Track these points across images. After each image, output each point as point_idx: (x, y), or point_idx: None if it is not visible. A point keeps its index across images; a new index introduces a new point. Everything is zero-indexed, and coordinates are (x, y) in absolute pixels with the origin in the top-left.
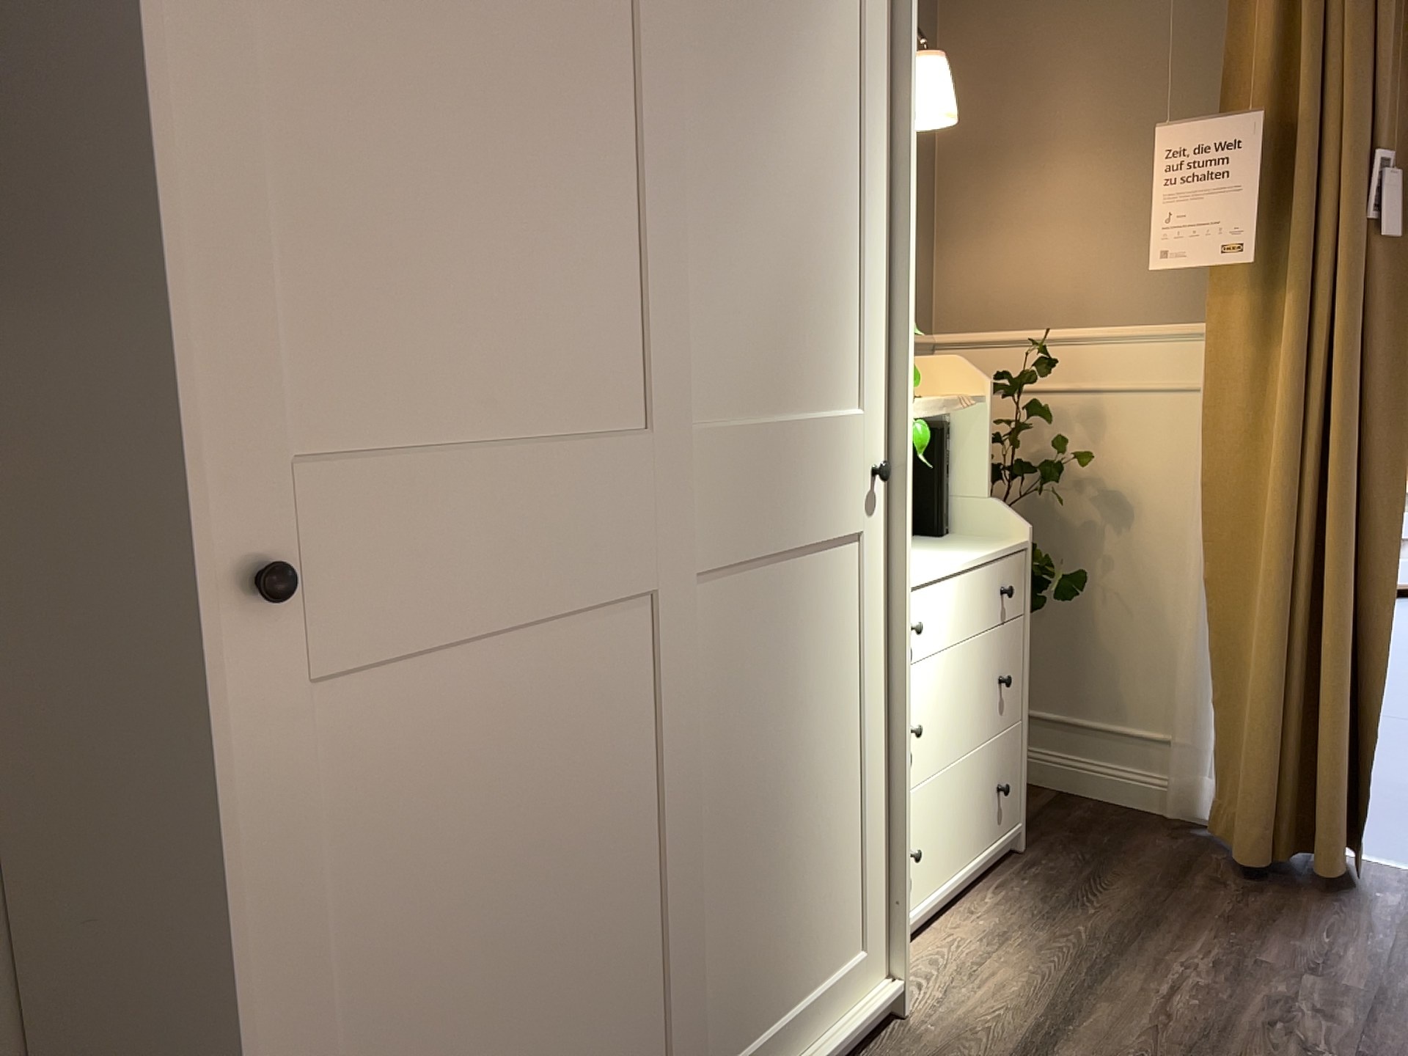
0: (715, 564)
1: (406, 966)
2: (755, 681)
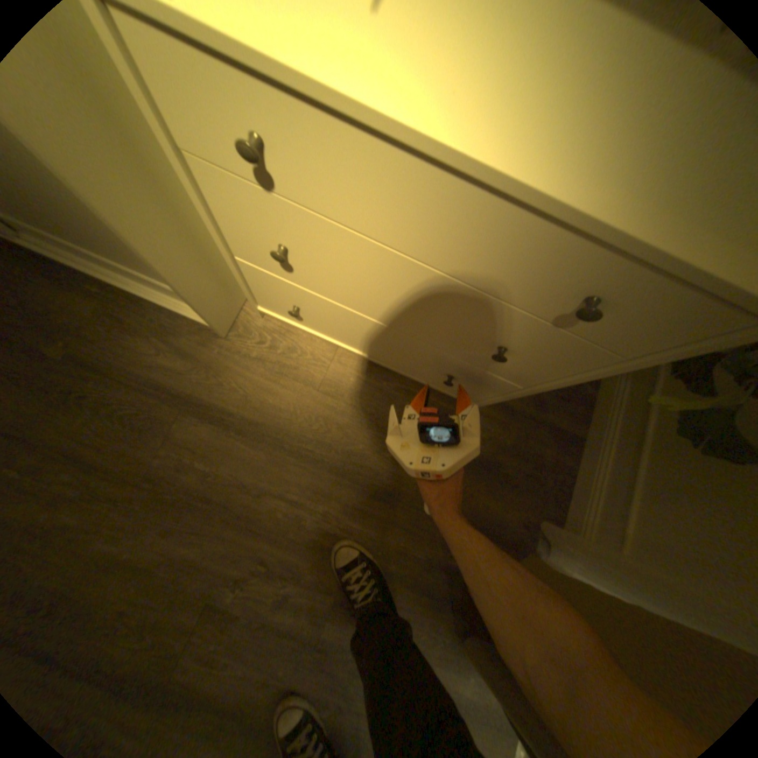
0: None
1: None
2: None
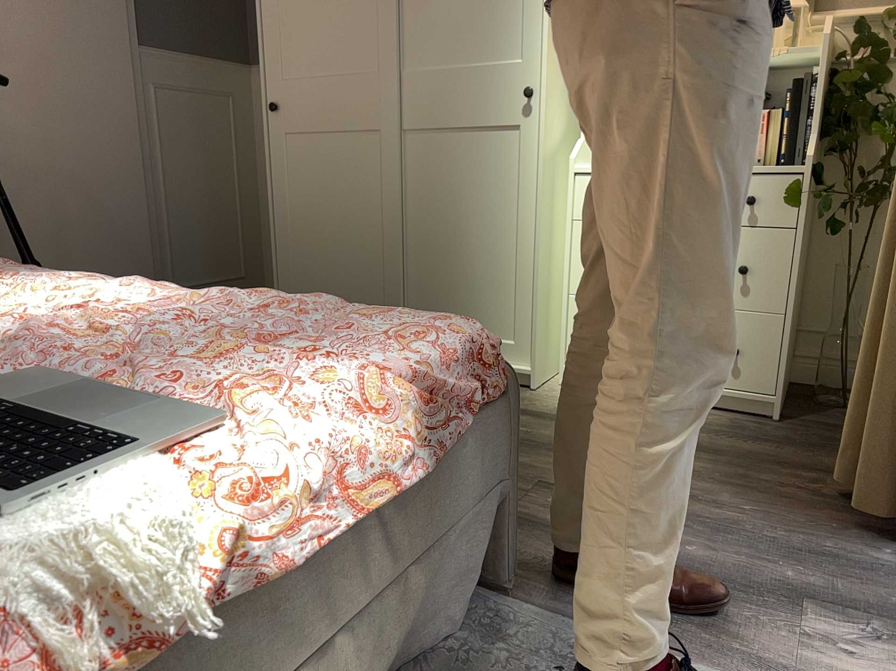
0: (415, 128)
1: (293, 221)
2: (440, 186)
